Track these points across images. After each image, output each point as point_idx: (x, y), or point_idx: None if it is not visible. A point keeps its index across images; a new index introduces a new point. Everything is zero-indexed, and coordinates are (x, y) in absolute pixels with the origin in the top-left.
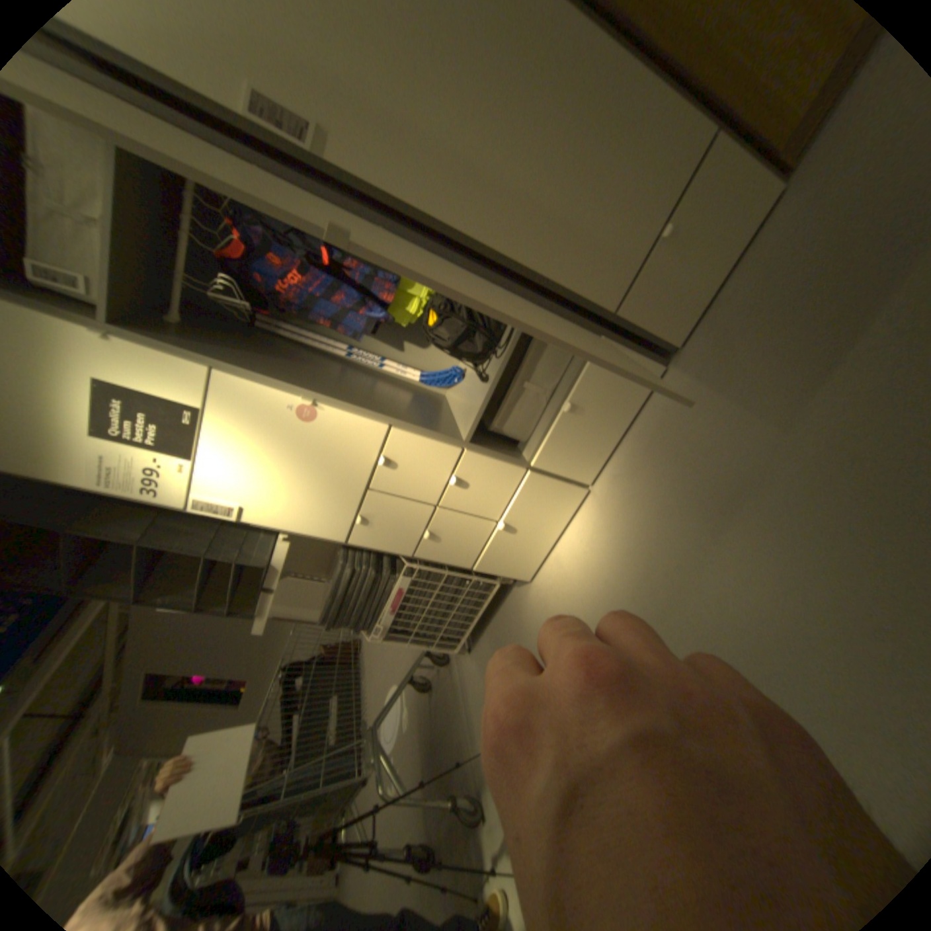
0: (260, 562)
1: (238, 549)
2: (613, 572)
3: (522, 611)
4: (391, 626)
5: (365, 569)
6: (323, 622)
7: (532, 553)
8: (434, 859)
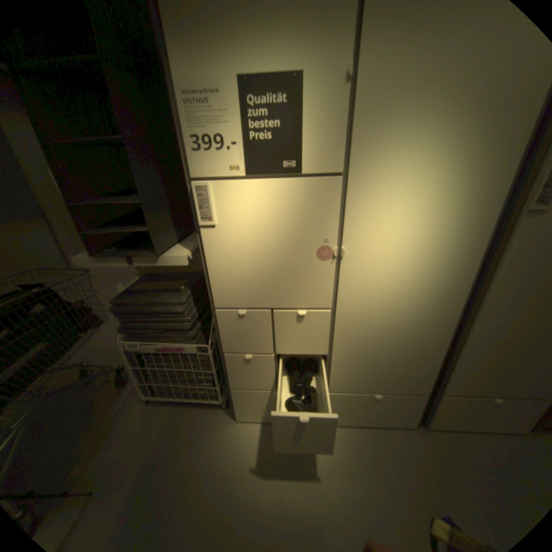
0: (157, 246)
1: (157, 221)
2: (299, 494)
3: (211, 429)
4: (141, 351)
5: (186, 318)
6: (113, 302)
7: (259, 415)
8: None
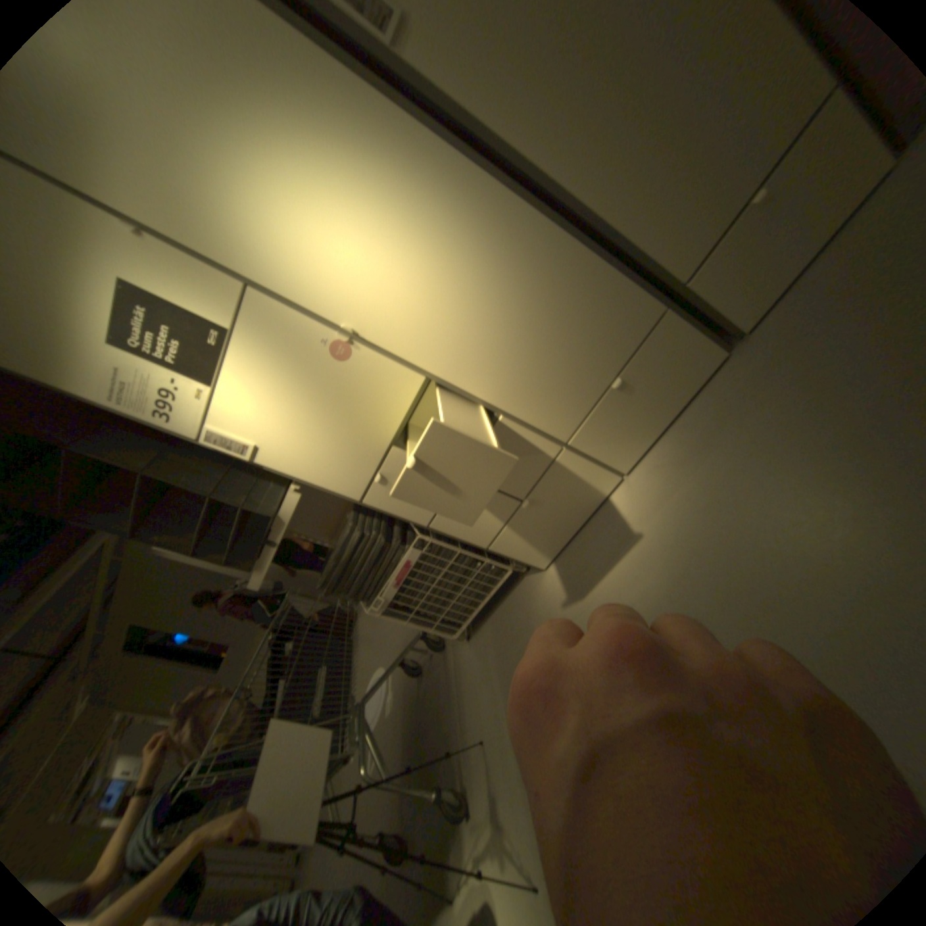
0: (266, 511)
1: (244, 495)
2: (645, 567)
3: (532, 601)
4: (391, 600)
5: (373, 535)
6: (321, 587)
7: (552, 541)
8: (405, 852)
